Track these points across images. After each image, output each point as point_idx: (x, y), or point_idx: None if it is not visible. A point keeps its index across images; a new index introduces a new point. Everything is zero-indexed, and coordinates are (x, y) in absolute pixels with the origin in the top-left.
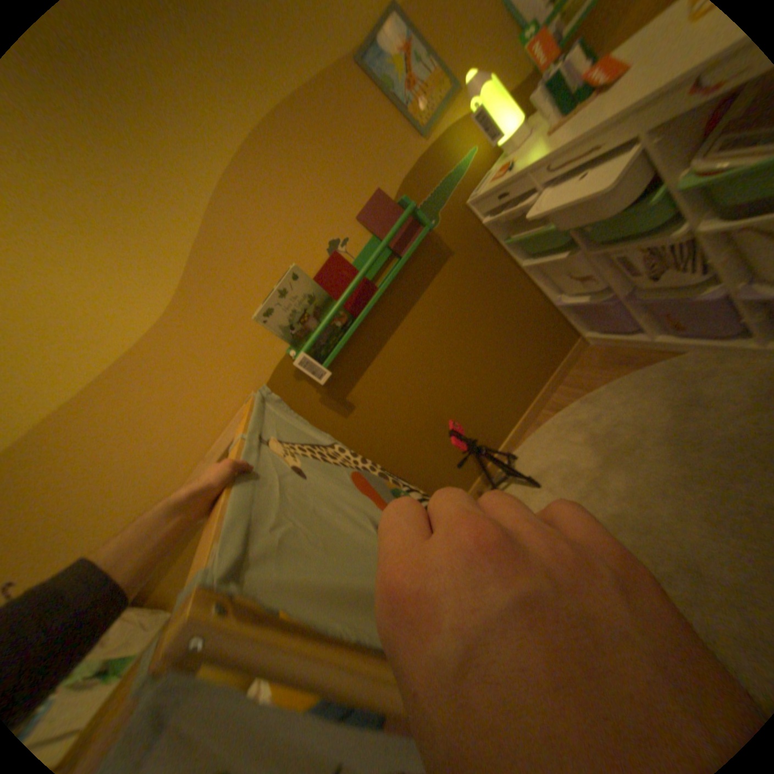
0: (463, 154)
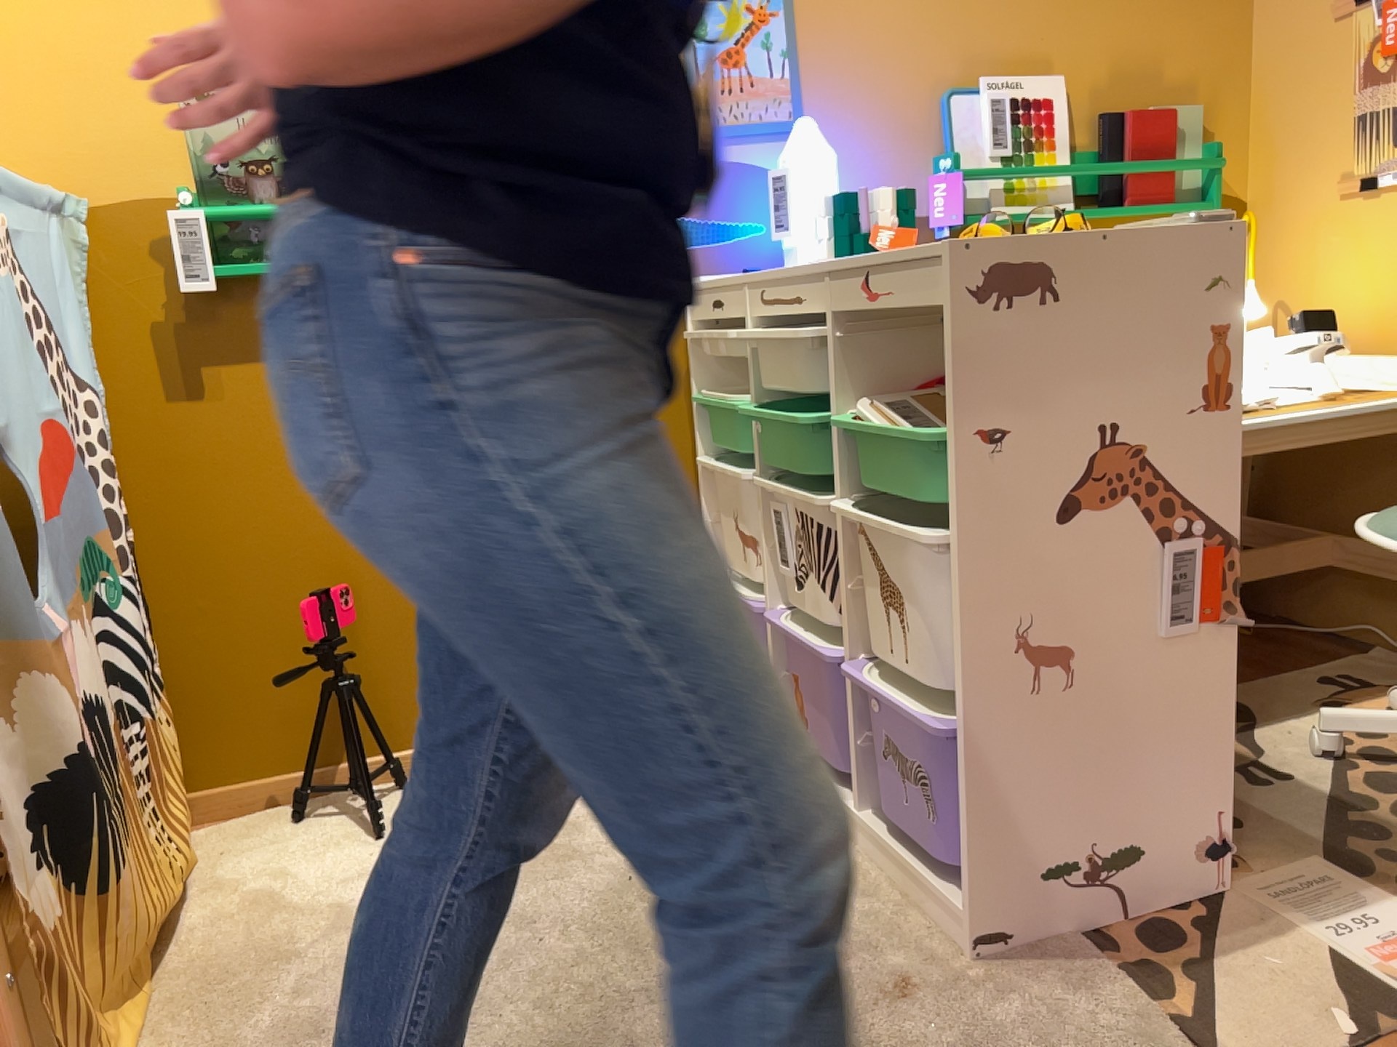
0: (735, 218)
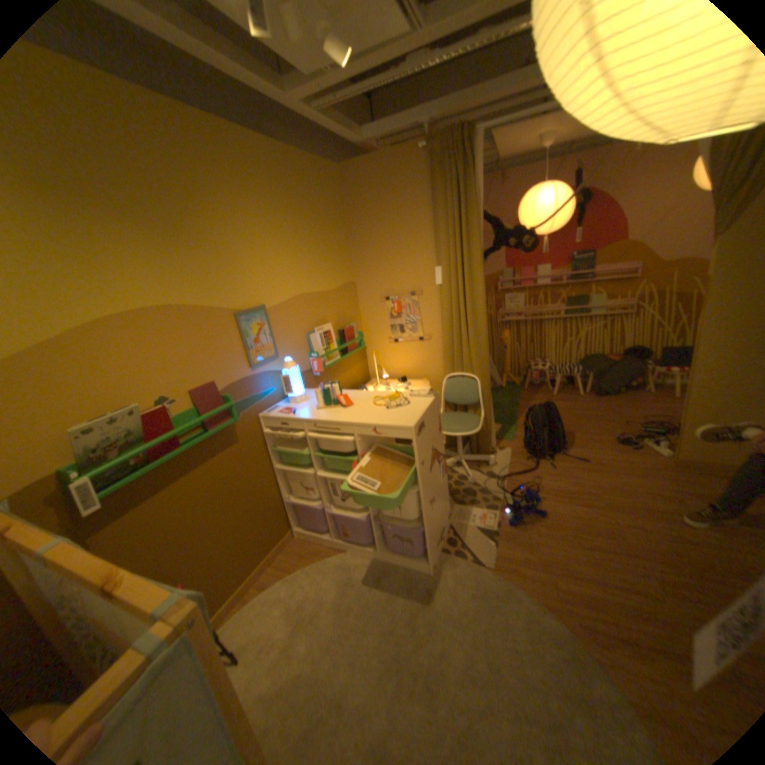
0: (267, 389)
